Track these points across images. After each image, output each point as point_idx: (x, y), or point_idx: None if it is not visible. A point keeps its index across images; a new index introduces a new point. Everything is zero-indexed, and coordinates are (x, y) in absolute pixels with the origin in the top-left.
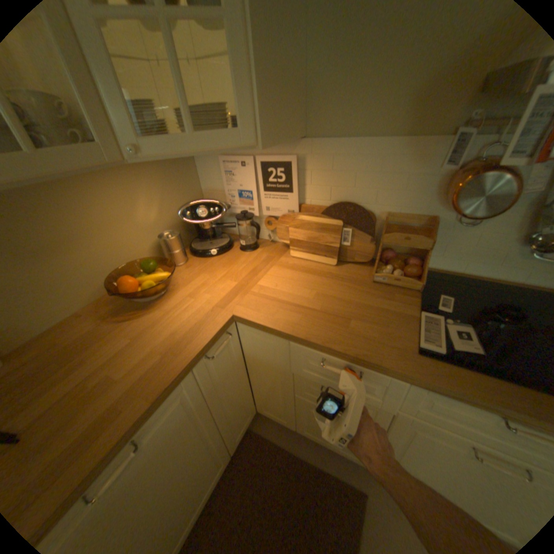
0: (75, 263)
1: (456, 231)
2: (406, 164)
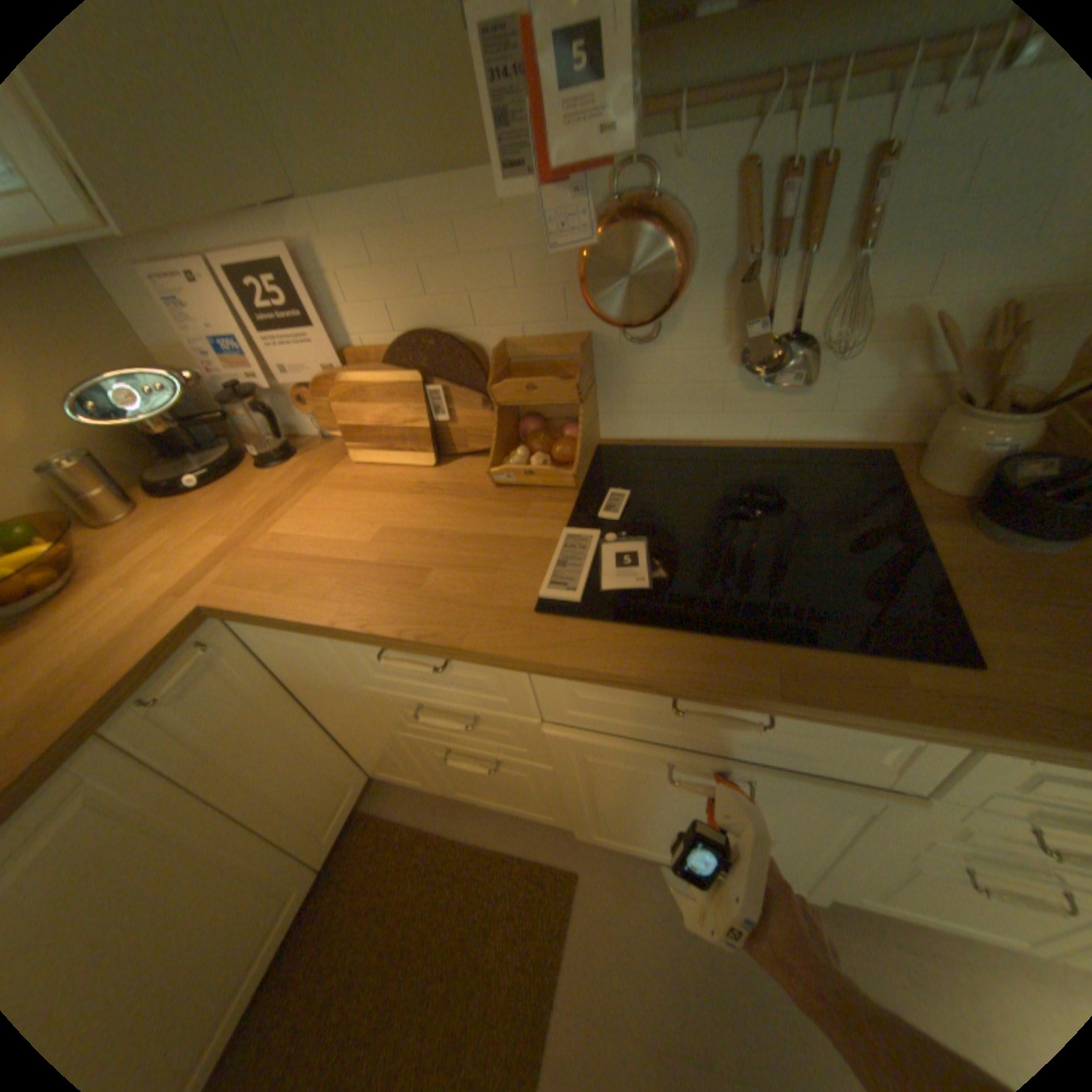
0: None
1: (628, 356)
2: (496, 229)
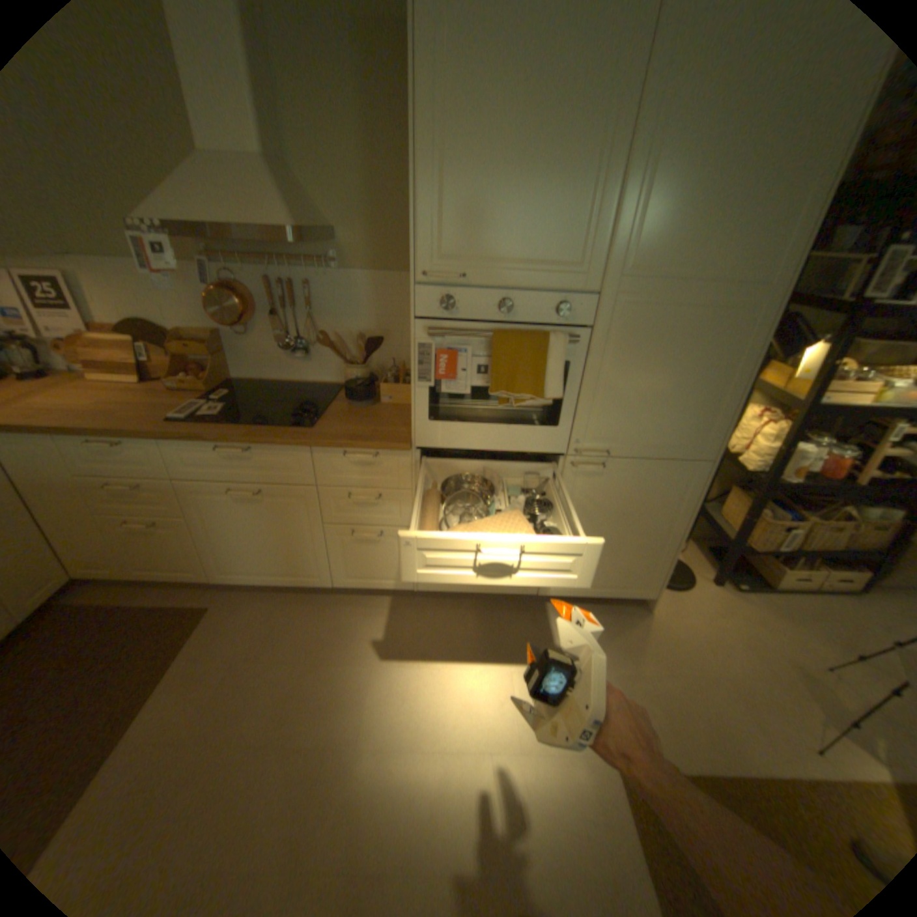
0: None
1: (236, 342)
2: (172, 285)
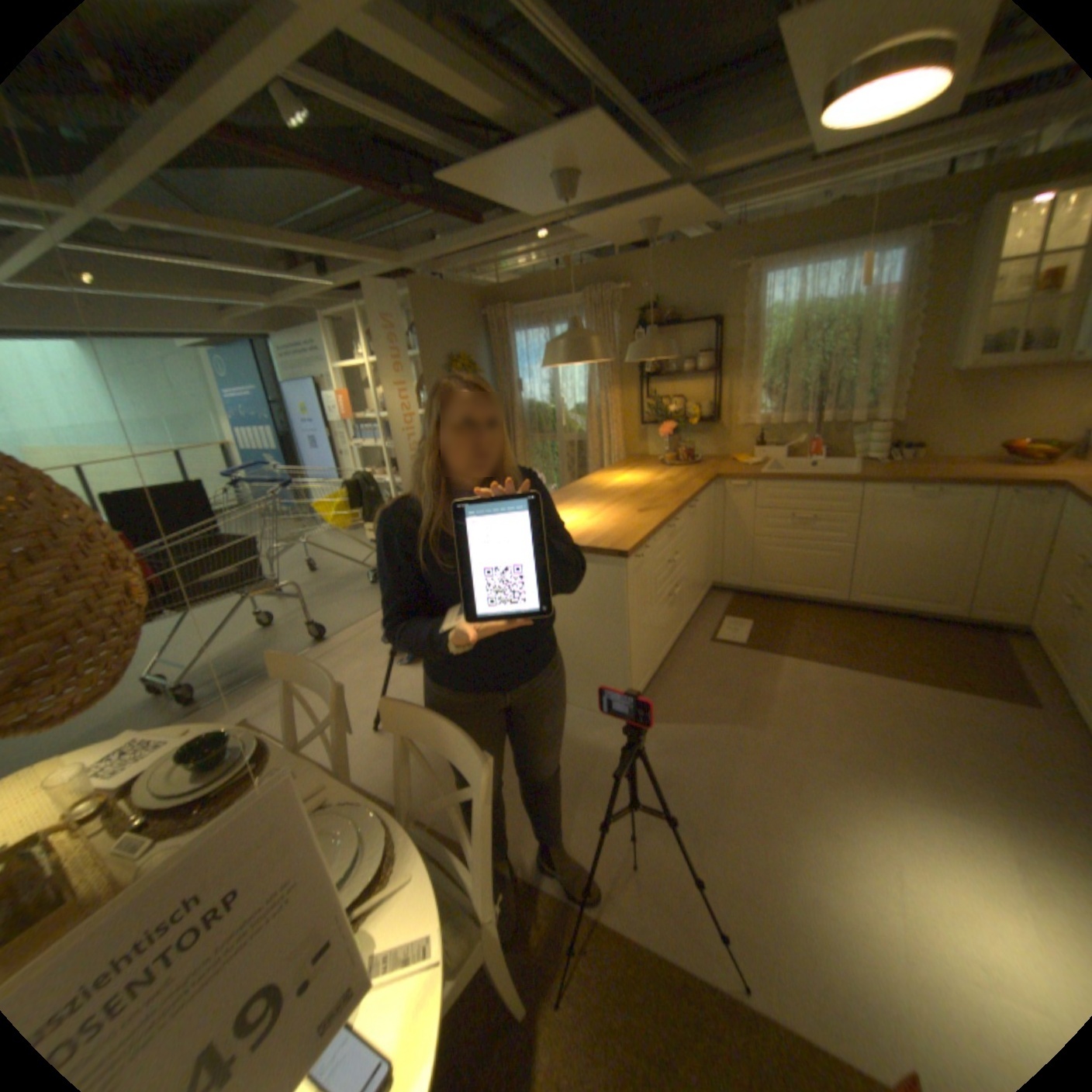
0: (999, 425)
1: None
2: None
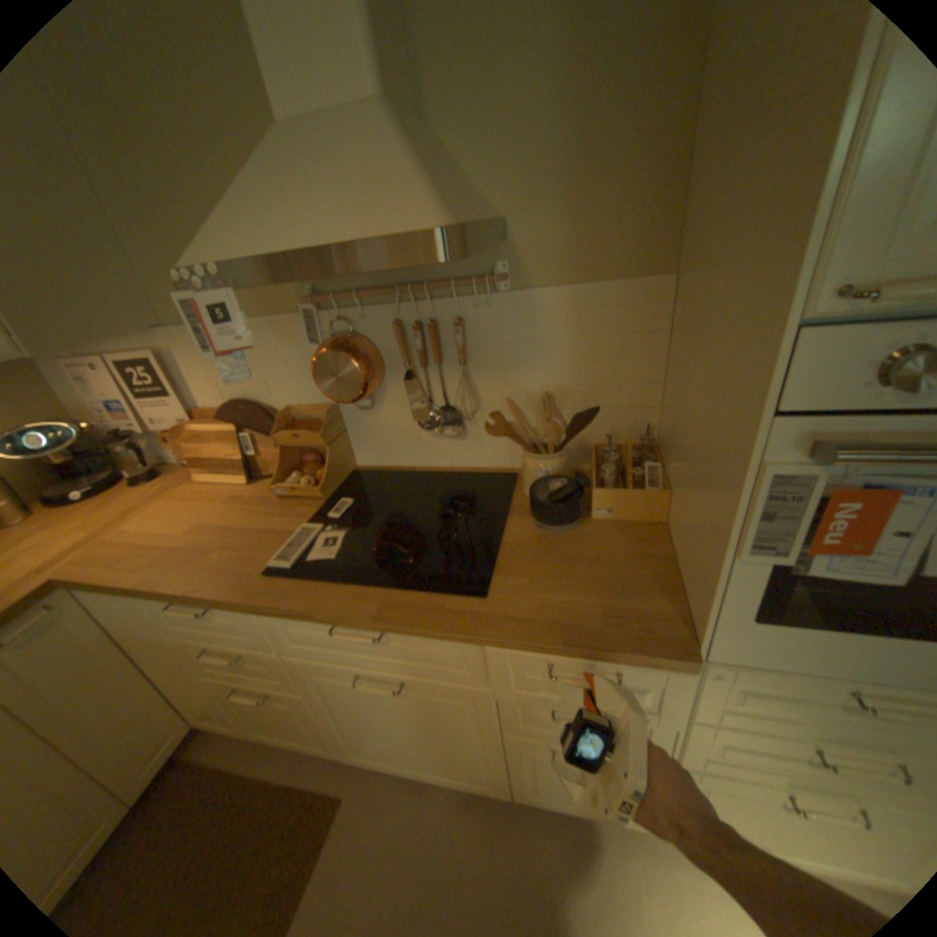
0: None
1: (362, 417)
2: (275, 348)
